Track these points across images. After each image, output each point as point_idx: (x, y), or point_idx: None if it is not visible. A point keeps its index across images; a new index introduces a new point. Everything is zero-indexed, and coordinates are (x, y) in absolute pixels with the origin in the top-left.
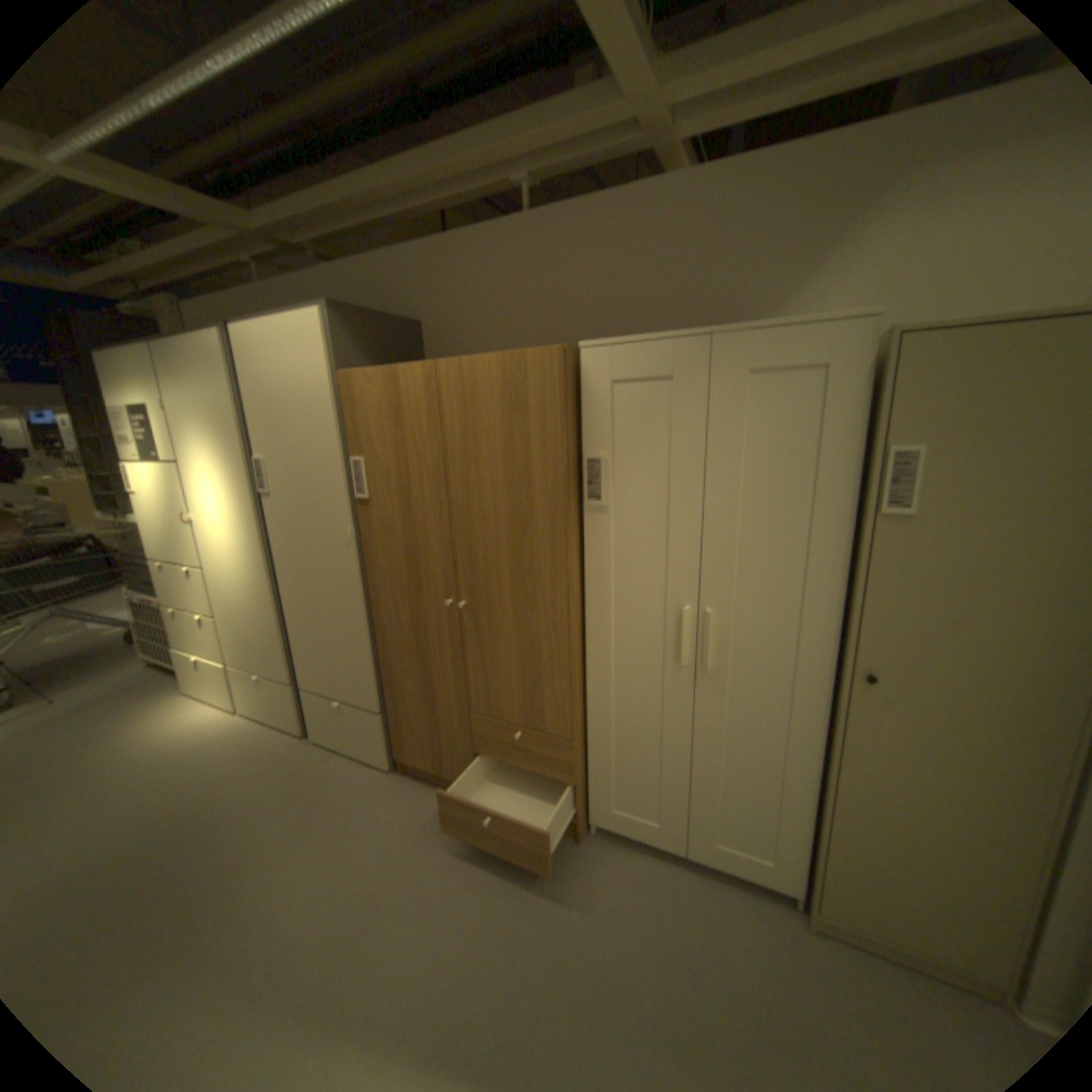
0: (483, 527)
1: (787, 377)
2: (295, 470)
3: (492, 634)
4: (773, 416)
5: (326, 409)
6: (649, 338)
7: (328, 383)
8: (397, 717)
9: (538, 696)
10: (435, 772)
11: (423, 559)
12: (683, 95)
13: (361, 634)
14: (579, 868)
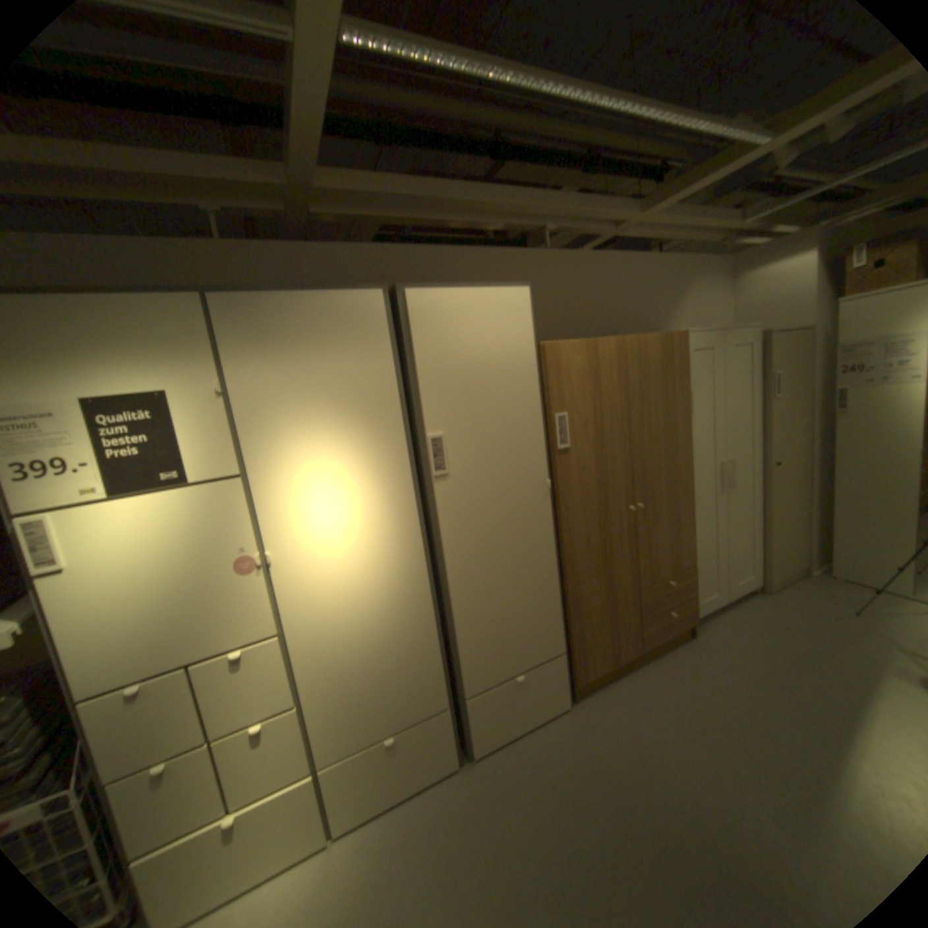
0: (650, 445)
1: (742, 349)
2: (486, 439)
3: (654, 521)
4: (740, 366)
5: (529, 375)
6: (705, 331)
7: (533, 352)
8: (582, 642)
9: (679, 548)
10: (613, 668)
11: (610, 484)
12: (651, 221)
13: (551, 581)
14: (715, 645)
